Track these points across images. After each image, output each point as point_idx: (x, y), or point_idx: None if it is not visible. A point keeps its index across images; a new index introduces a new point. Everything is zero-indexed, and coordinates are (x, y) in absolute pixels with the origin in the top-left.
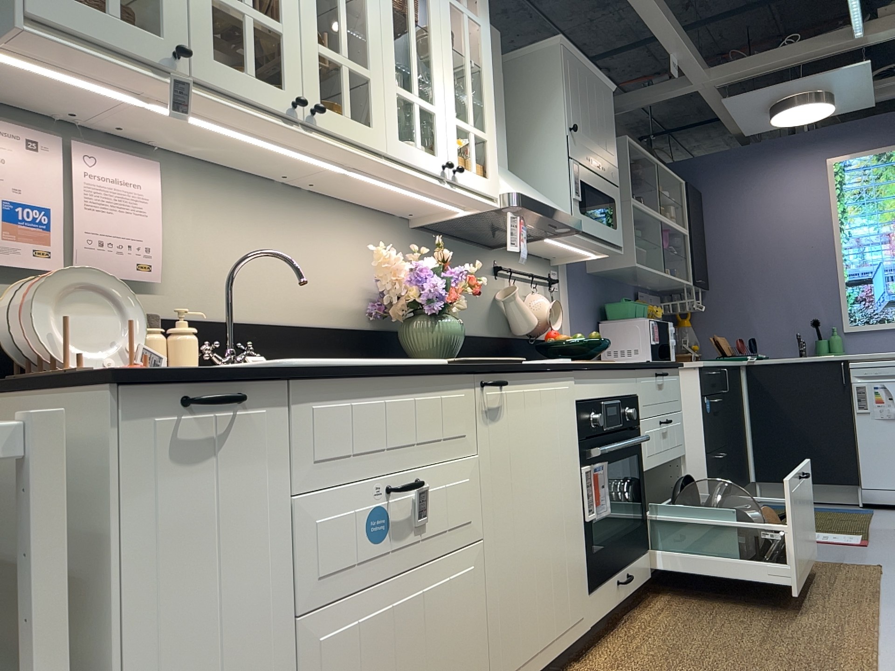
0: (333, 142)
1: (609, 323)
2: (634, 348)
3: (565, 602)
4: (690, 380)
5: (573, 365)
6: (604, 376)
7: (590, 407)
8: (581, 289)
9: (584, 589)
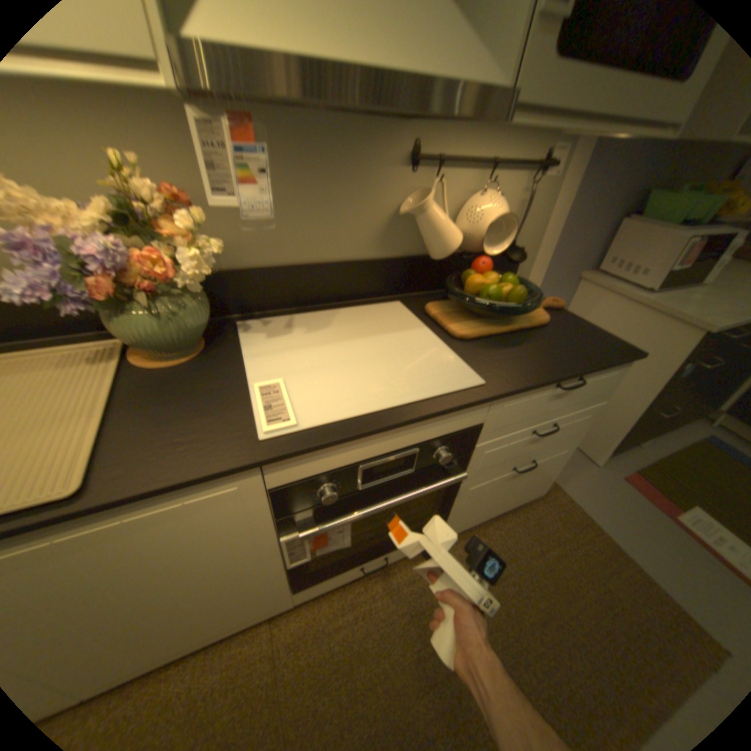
0: None
1: (637, 220)
2: (646, 263)
3: (232, 618)
4: (683, 338)
5: (239, 466)
6: (372, 437)
7: (315, 482)
8: (610, 166)
9: (279, 597)
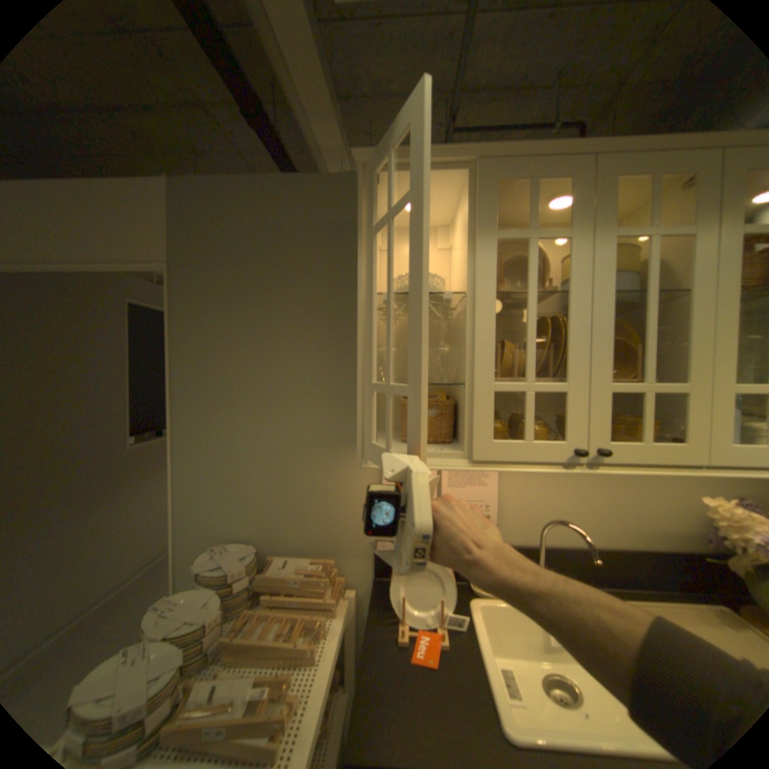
0: (627, 470)
1: None
2: None
3: None
4: None
5: None
6: None
7: None
8: None
9: None
